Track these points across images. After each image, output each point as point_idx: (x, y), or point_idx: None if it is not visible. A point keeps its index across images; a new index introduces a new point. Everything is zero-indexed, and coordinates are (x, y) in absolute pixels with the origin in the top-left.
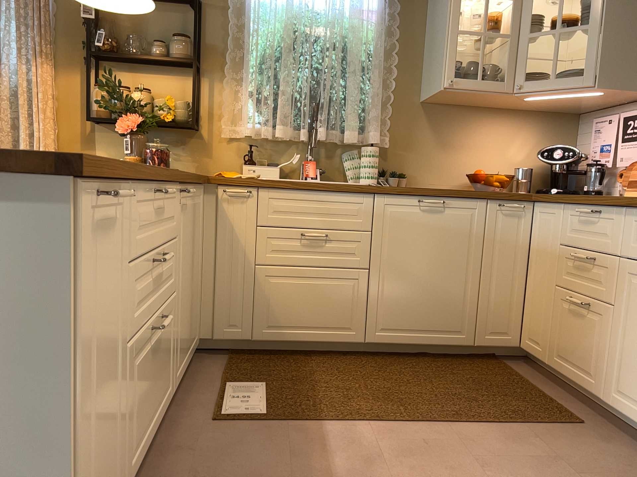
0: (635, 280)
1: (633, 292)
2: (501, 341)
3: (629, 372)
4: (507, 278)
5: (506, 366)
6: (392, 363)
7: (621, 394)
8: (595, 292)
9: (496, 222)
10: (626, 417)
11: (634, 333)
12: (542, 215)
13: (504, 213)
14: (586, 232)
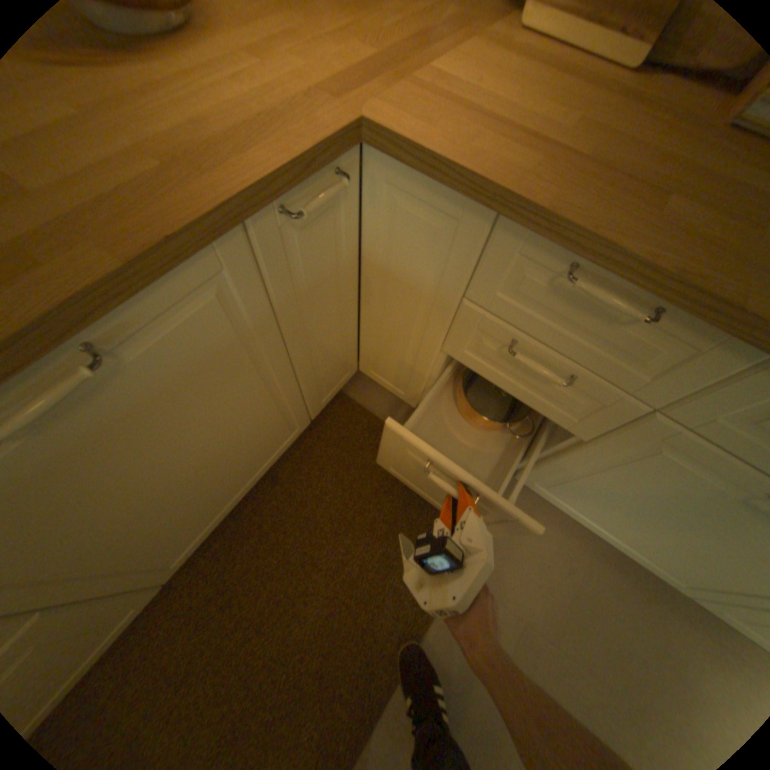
0: (676, 453)
1: (655, 460)
2: (341, 388)
3: (579, 492)
4: (335, 330)
5: (353, 406)
6: (228, 550)
7: (550, 490)
8: (550, 410)
9: (290, 260)
10: (549, 501)
11: (617, 483)
12: (399, 196)
13: (302, 223)
14: (572, 320)
